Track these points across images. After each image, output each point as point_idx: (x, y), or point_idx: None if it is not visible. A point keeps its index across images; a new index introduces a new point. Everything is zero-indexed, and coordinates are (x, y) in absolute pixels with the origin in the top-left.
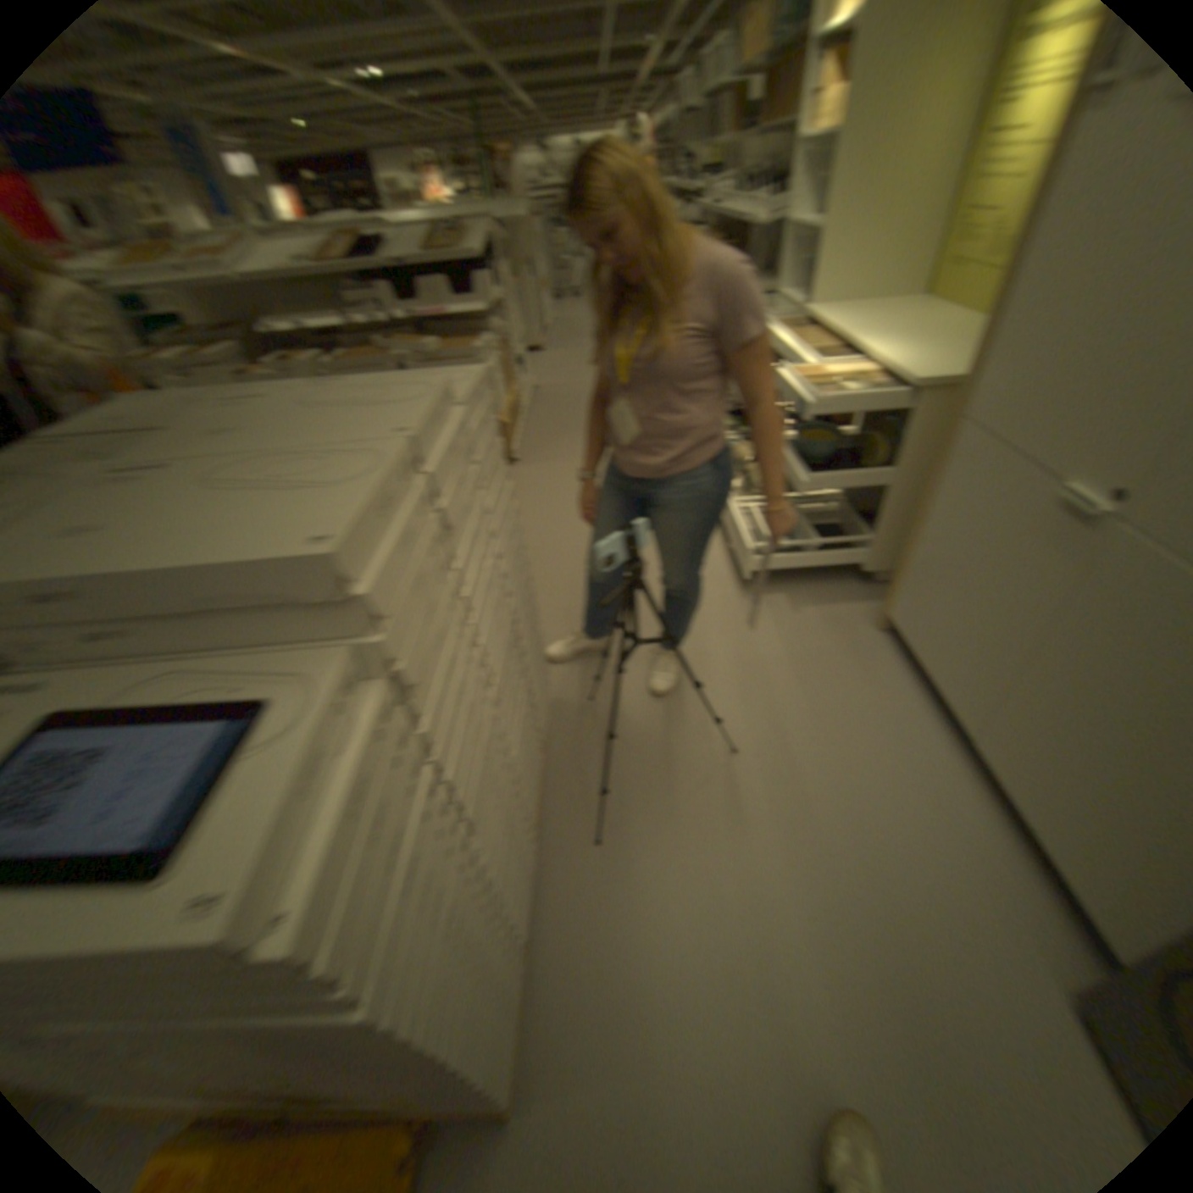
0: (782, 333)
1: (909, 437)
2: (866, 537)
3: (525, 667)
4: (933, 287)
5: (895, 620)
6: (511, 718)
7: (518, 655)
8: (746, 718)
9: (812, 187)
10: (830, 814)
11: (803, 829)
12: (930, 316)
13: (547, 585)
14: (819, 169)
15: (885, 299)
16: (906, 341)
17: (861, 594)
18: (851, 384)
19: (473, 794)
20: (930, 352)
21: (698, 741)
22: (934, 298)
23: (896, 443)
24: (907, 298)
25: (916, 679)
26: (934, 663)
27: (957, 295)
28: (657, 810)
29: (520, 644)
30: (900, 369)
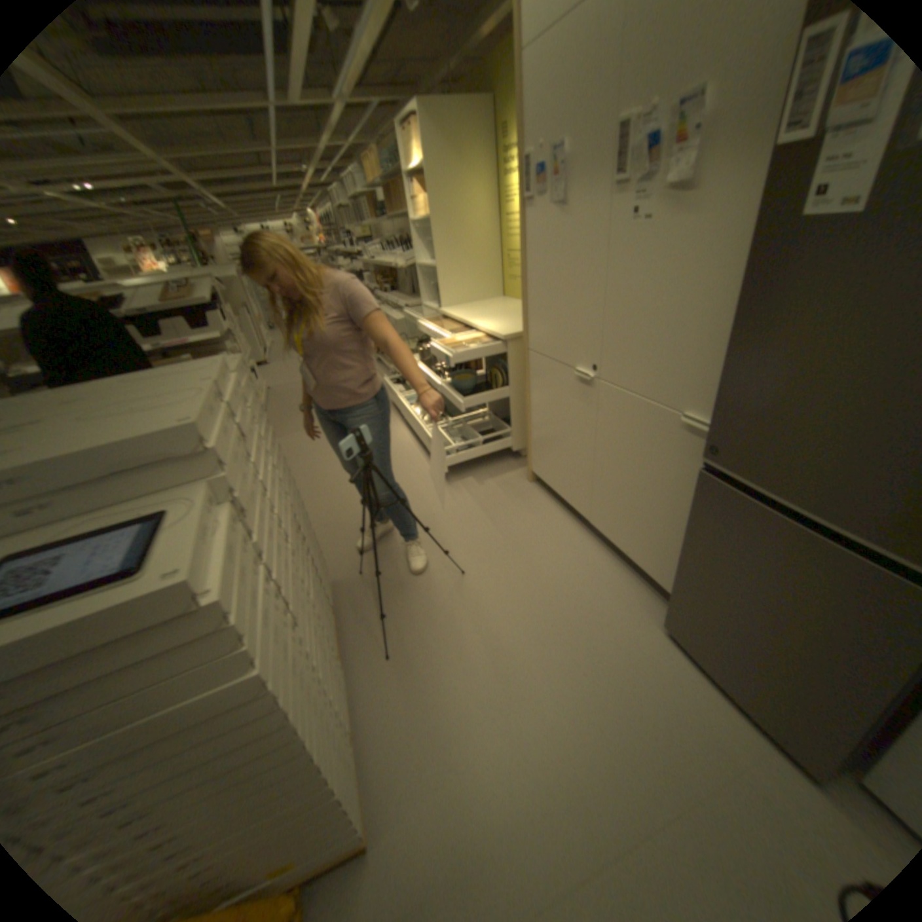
0: (430, 325)
1: (511, 368)
2: (508, 430)
3: (310, 550)
4: (506, 292)
5: (536, 472)
6: (308, 579)
7: (303, 539)
8: (467, 552)
9: (426, 246)
10: (527, 587)
11: (514, 601)
12: (507, 307)
13: (312, 511)
14: (427, 236)
15: (483, 301)
16: (496, 320)
17: (517, 465)
18: (474, 345)
19: (294, 601)
20: (509, 323)
21: (440, 574)
22: (508, 298)
23: (507, 373)
24: (495, 299)
25: (556, 501)
26: (560, 487)
27: (518, 295)
28: (424, 623)
29: (303, 533)
30: (495, 333)
